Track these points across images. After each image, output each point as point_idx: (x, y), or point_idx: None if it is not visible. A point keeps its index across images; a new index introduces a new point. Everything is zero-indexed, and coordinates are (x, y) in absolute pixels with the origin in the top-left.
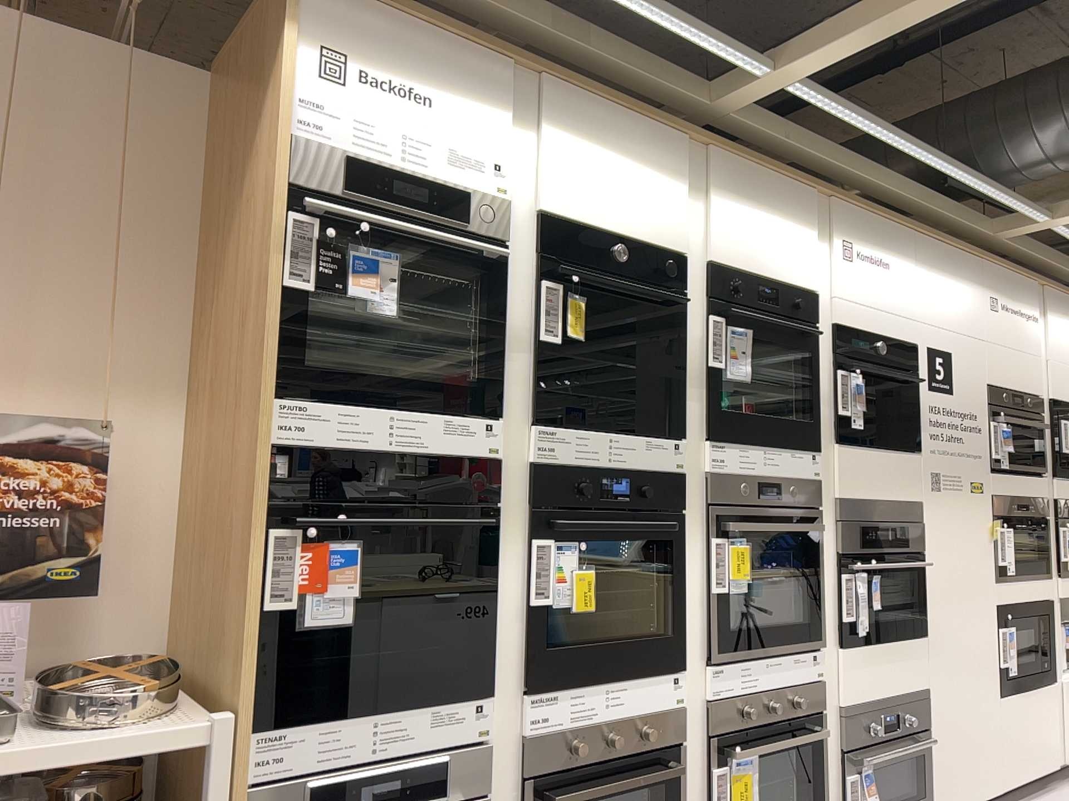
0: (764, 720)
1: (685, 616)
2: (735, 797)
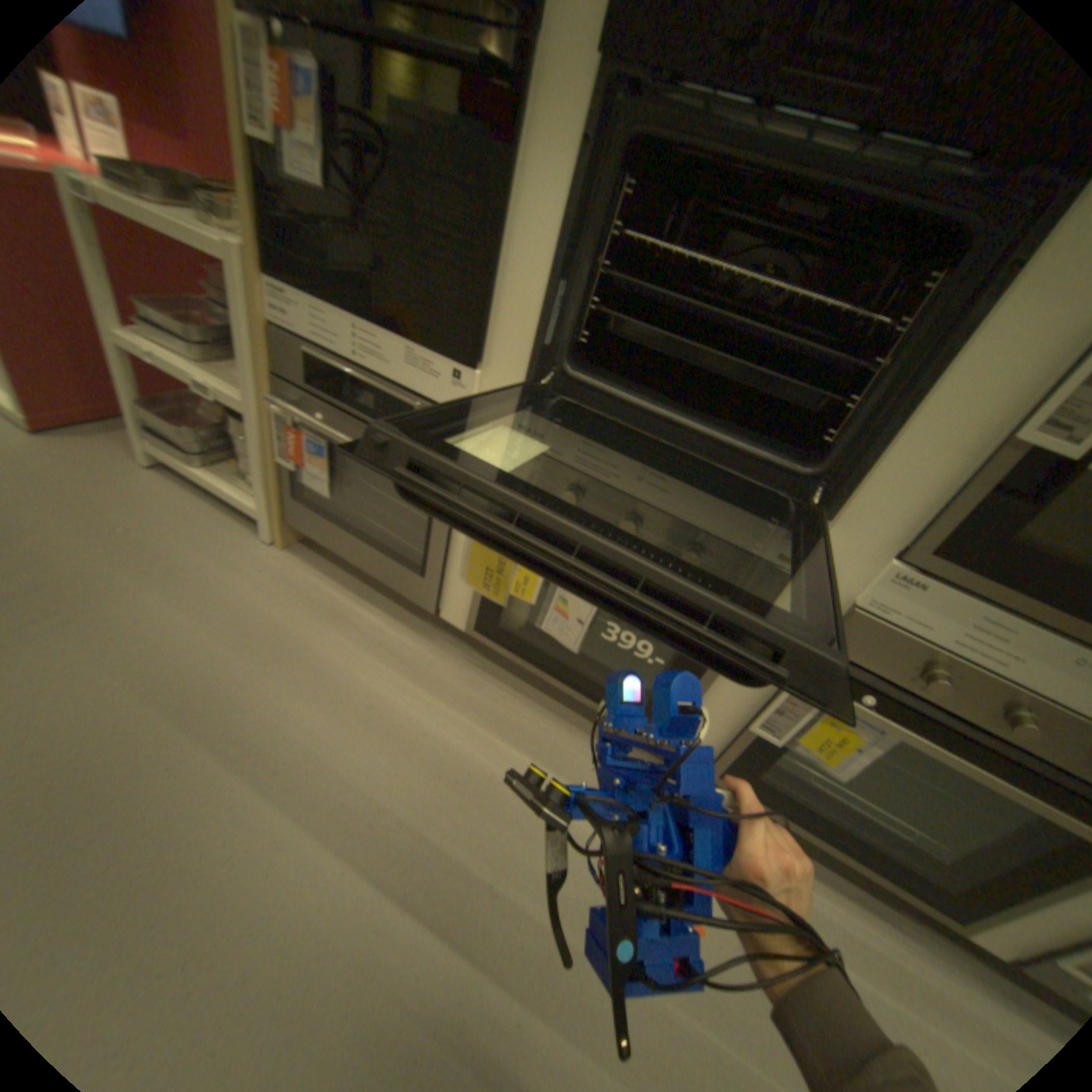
0: (981, 723)
1: (905, 450)
2: (816, 738)
